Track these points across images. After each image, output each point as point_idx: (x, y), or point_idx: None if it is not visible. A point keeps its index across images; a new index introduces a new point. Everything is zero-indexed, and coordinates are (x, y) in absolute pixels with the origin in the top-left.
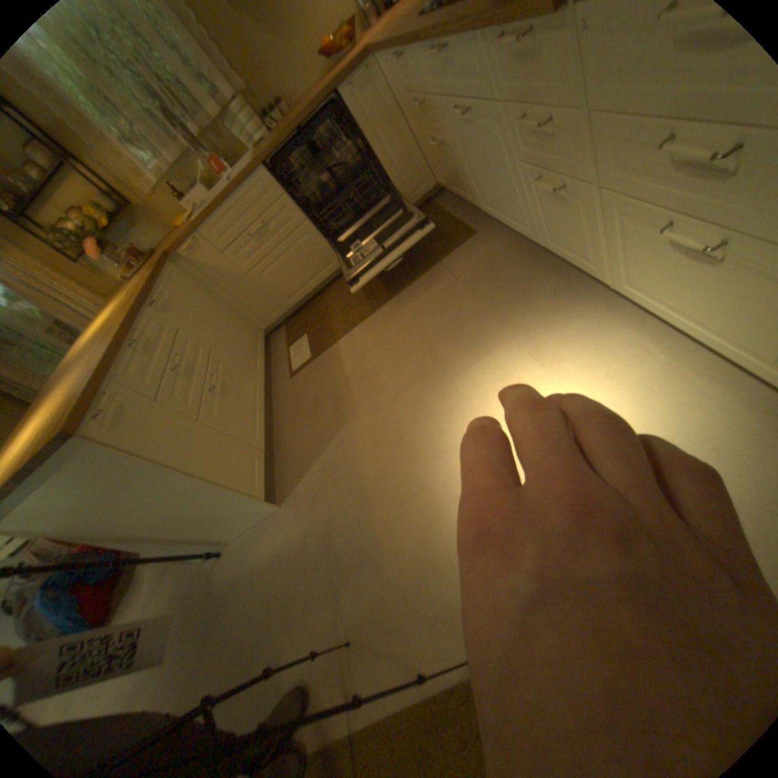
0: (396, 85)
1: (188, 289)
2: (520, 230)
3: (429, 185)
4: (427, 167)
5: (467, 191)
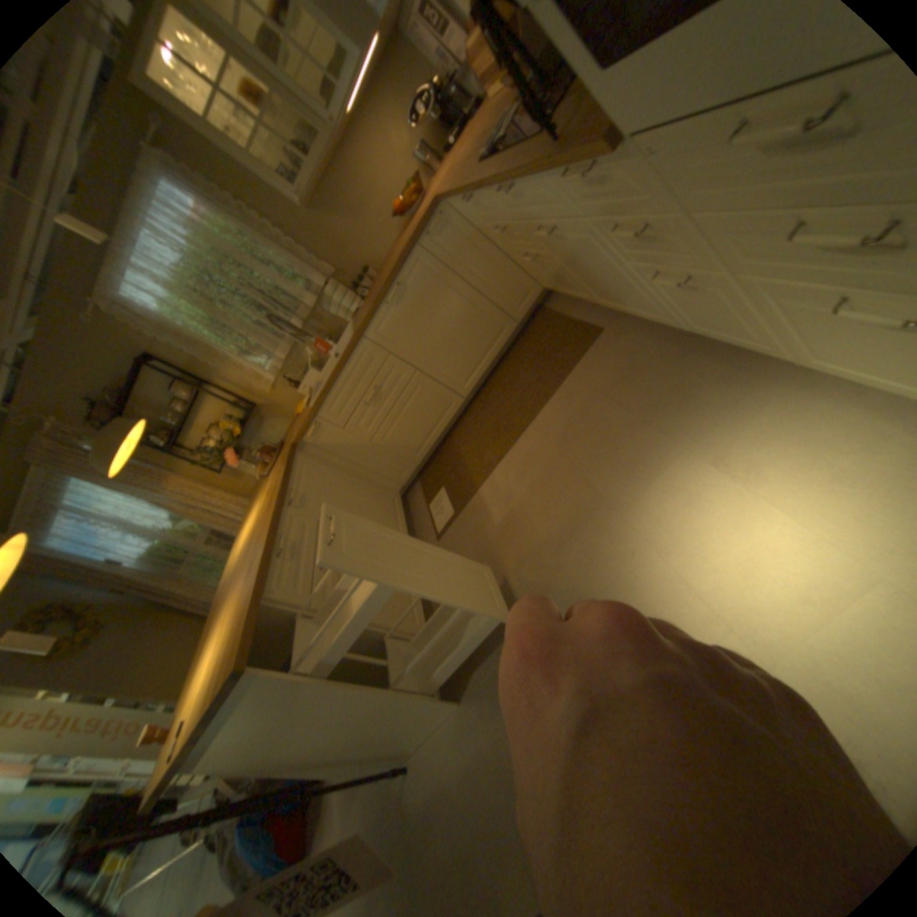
0: (474, 218)
1: (319, 475)
2: (655, 318)
3: (536, 292)
4: (529, 277)
5: (580, 290)
